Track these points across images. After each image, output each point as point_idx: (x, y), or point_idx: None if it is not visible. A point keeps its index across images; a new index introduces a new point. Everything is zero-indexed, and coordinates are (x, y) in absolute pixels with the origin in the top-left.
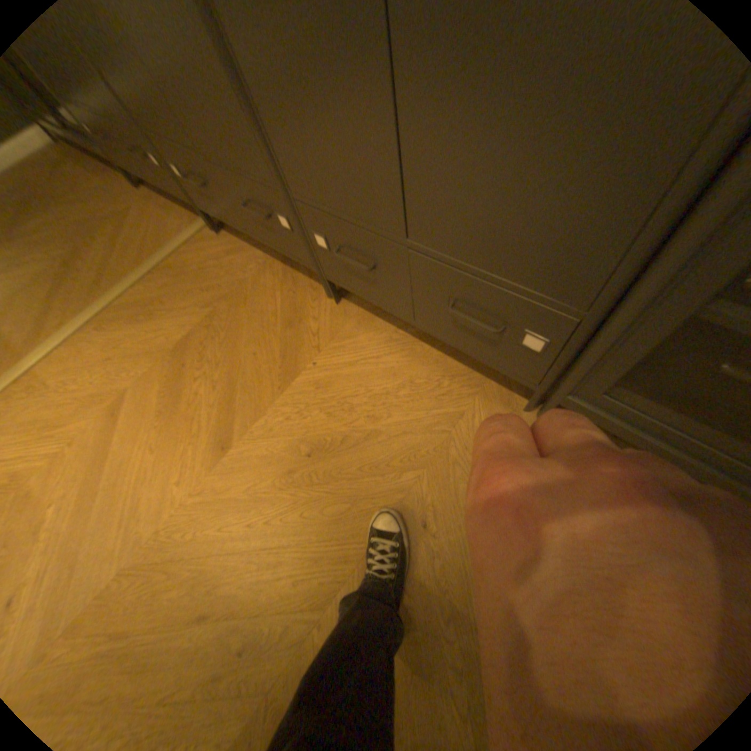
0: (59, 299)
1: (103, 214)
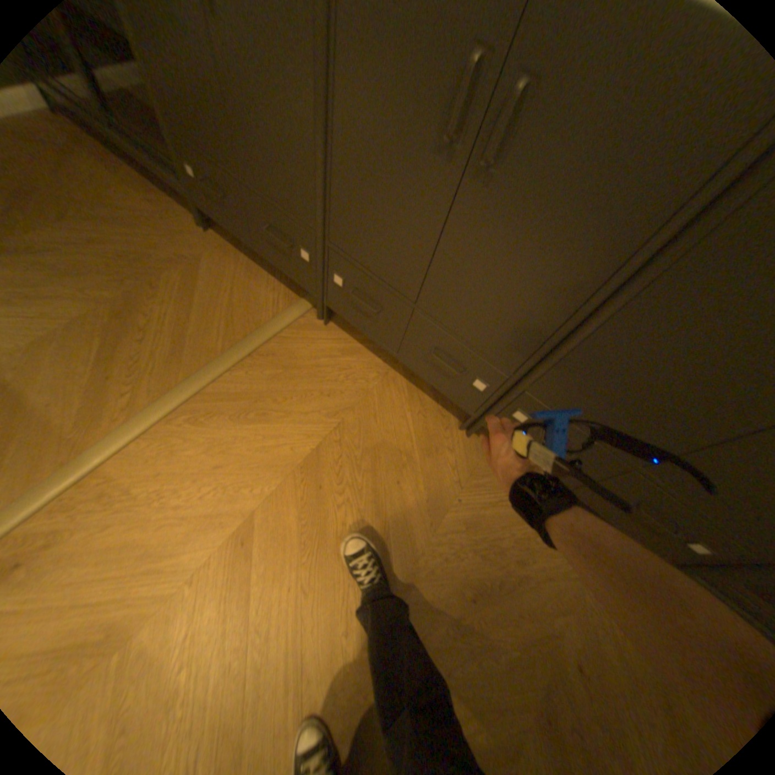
0: (122, 364)
1: (162, 253)
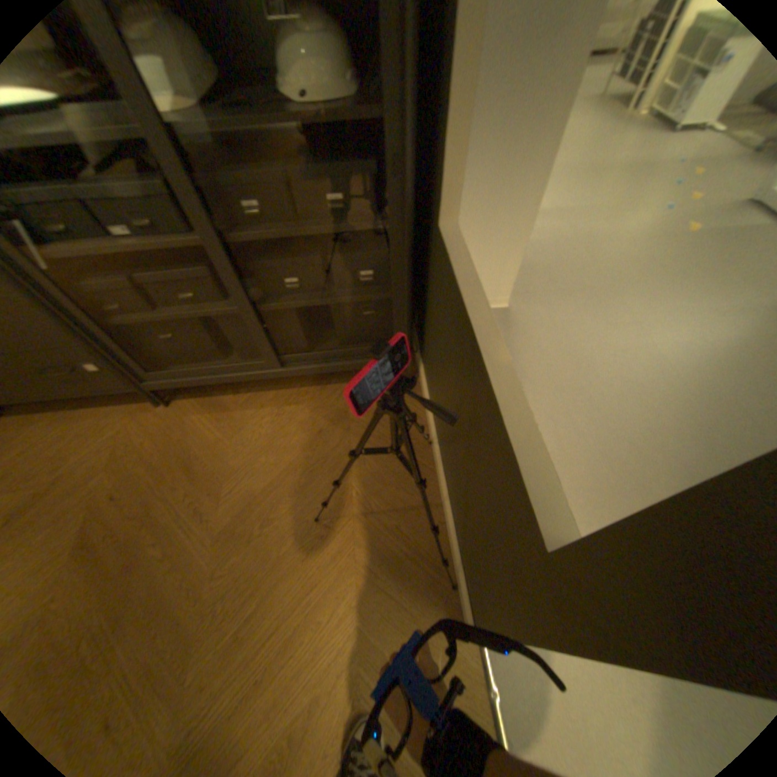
0: None
1: None
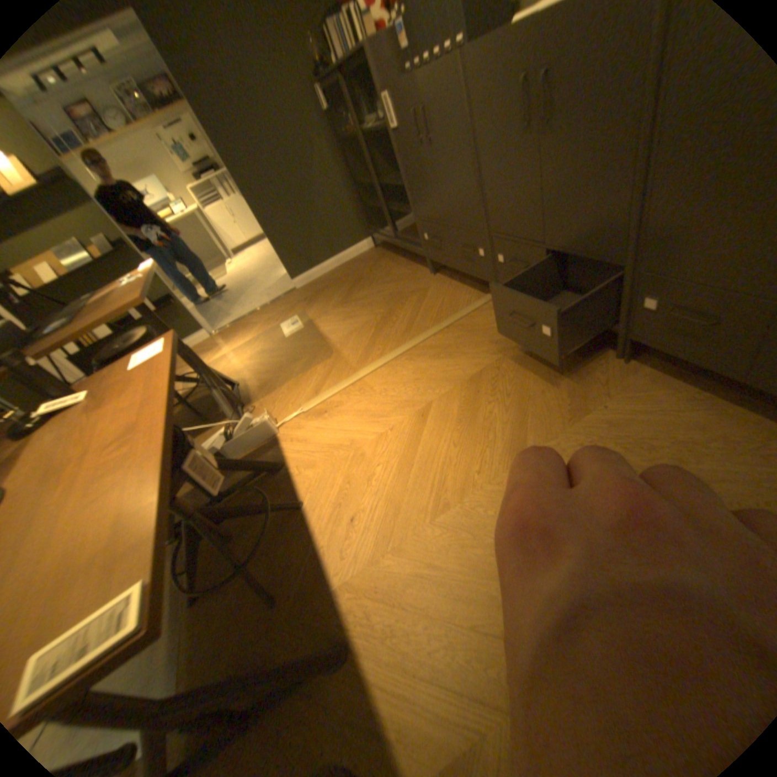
0: (380, 339)
1: (409, 290)
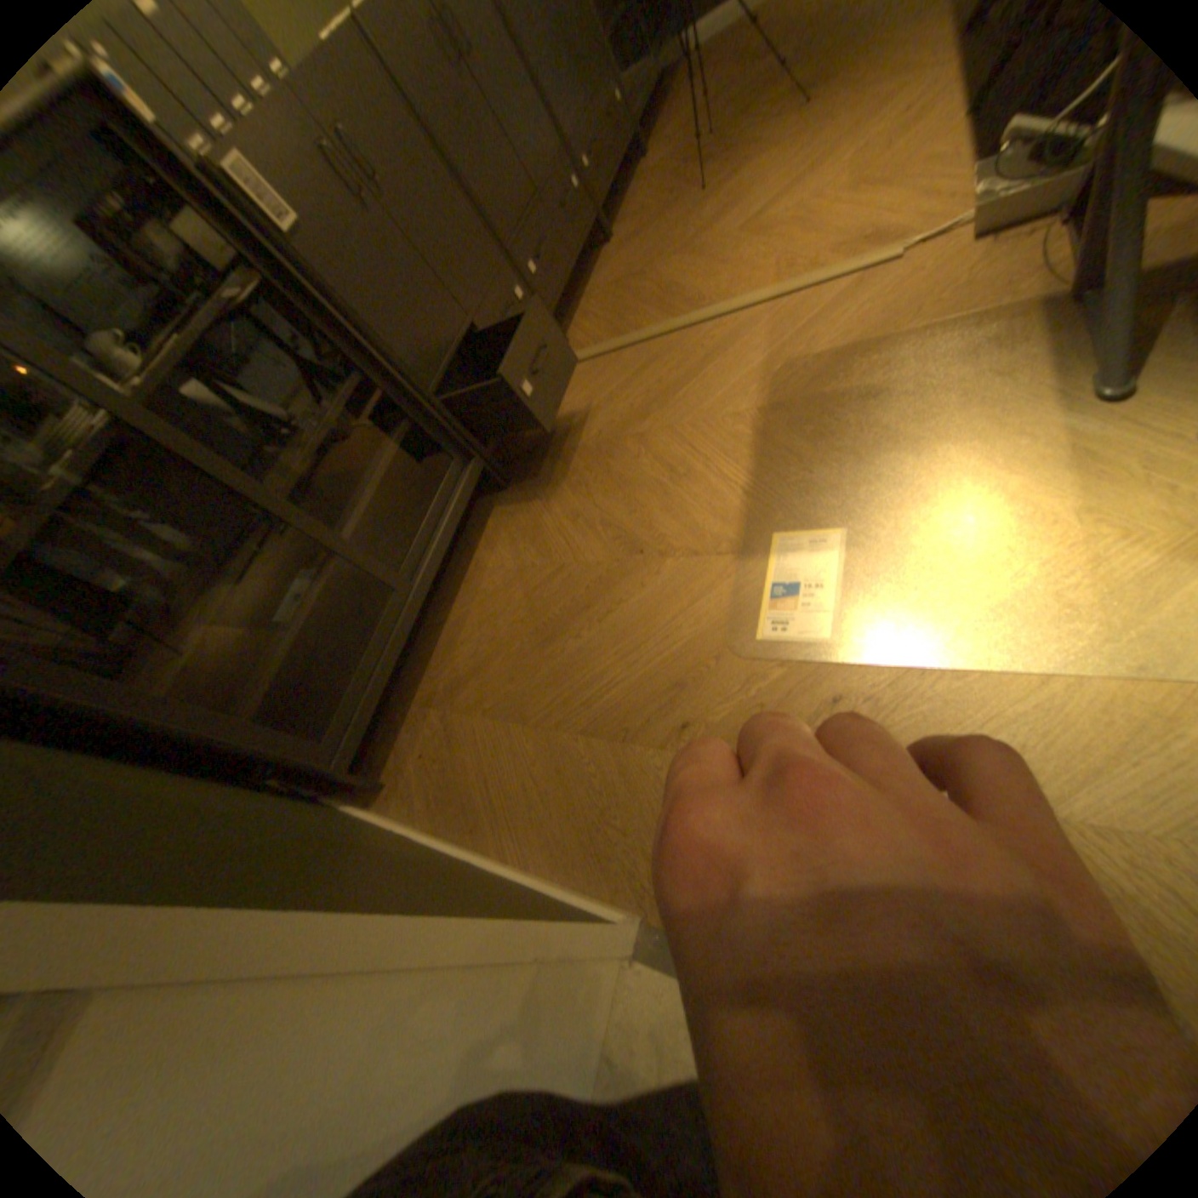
0: (691, 361)
1: (559, 469)
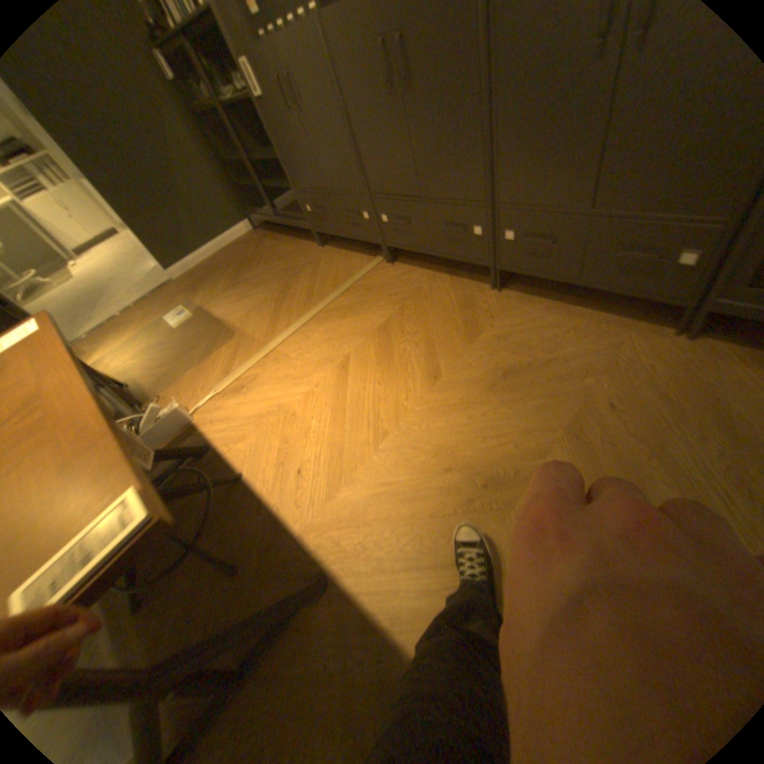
0: (283, 311)
1: (301, 263)
